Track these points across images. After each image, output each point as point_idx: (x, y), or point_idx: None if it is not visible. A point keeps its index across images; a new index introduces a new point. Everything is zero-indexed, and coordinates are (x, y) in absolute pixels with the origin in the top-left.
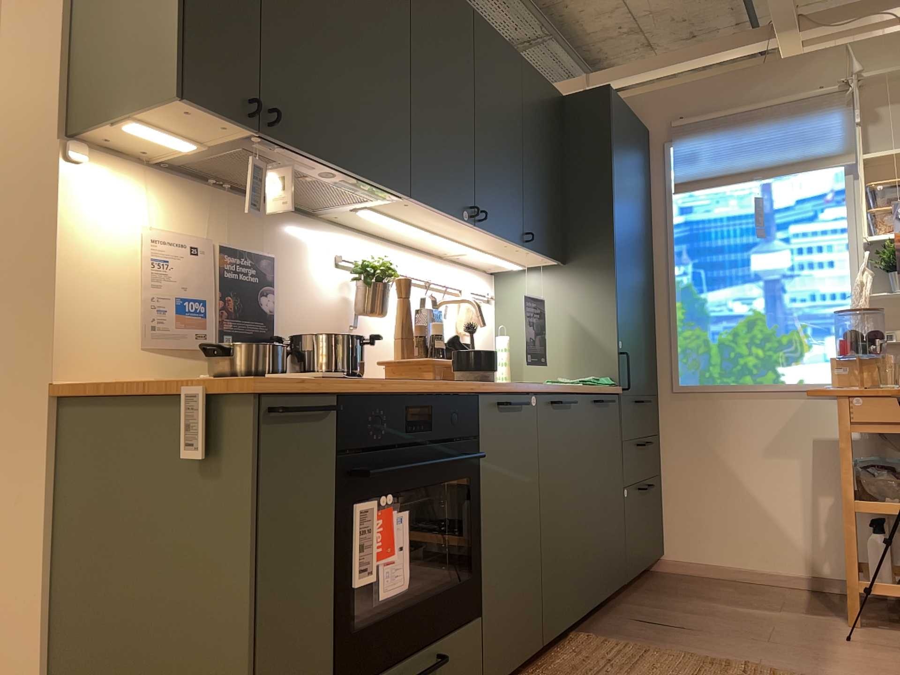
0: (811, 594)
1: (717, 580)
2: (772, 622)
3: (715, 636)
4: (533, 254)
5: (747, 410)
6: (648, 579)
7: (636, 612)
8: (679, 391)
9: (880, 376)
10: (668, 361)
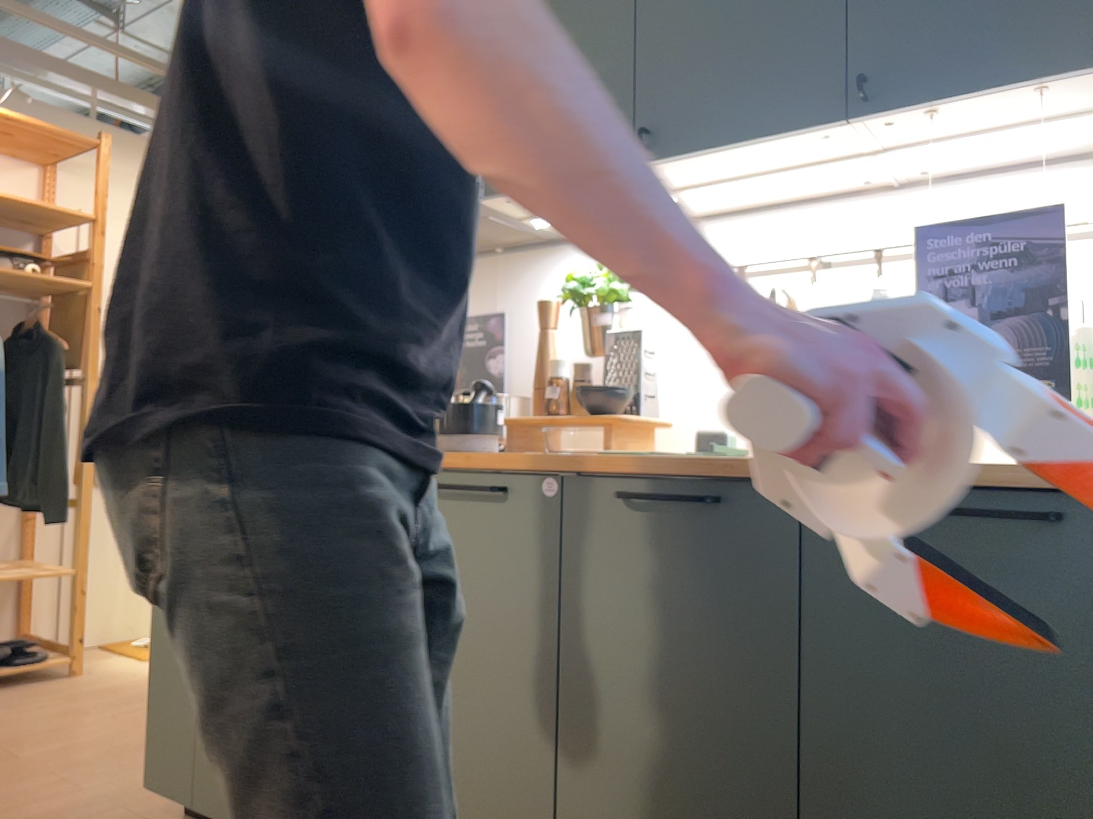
0: None
1: None
2: None
3: None
4: (980, 103)
5: None
6: None
7: None
8: None
9: None
10: None
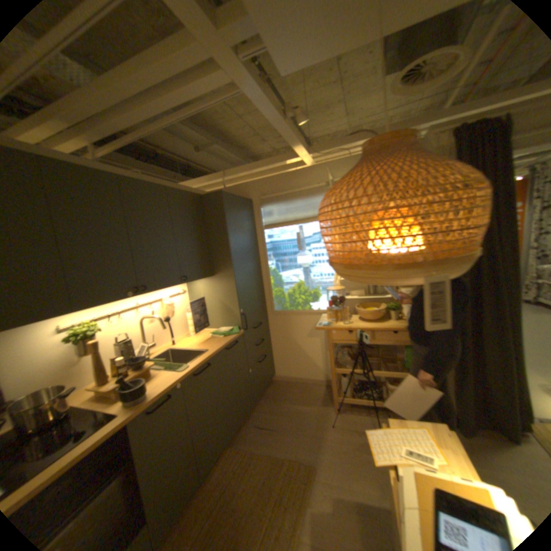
0: (326, 389)
1: (294, 384)
2: (307, 418)
3: (283, 436)
4: (193, 281)
5: (300, 320)
6: (268, 389)
7: (256, 421)
8: (275, 313)
9: (344, 315)
10: (270, 301)
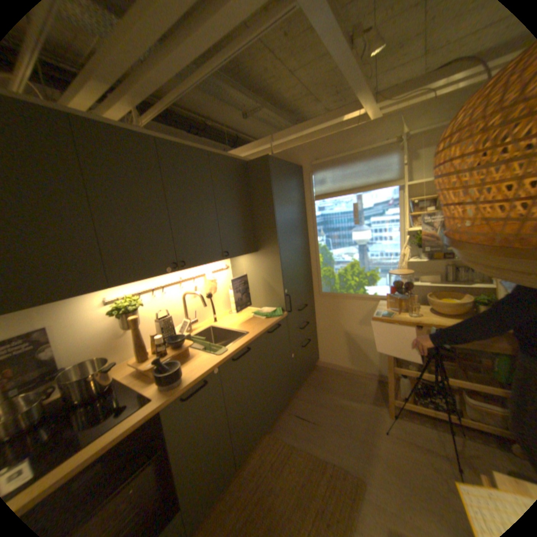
0: (378, 385)
1: (339, 373)
2: (355, 416)
3: (326, 432)
4: (235, 256)
5: (351, 305)
6: (311, 374)
7: (297, 408)
8: (322, 294)
9: (411, 305)
10: (317, 281)
